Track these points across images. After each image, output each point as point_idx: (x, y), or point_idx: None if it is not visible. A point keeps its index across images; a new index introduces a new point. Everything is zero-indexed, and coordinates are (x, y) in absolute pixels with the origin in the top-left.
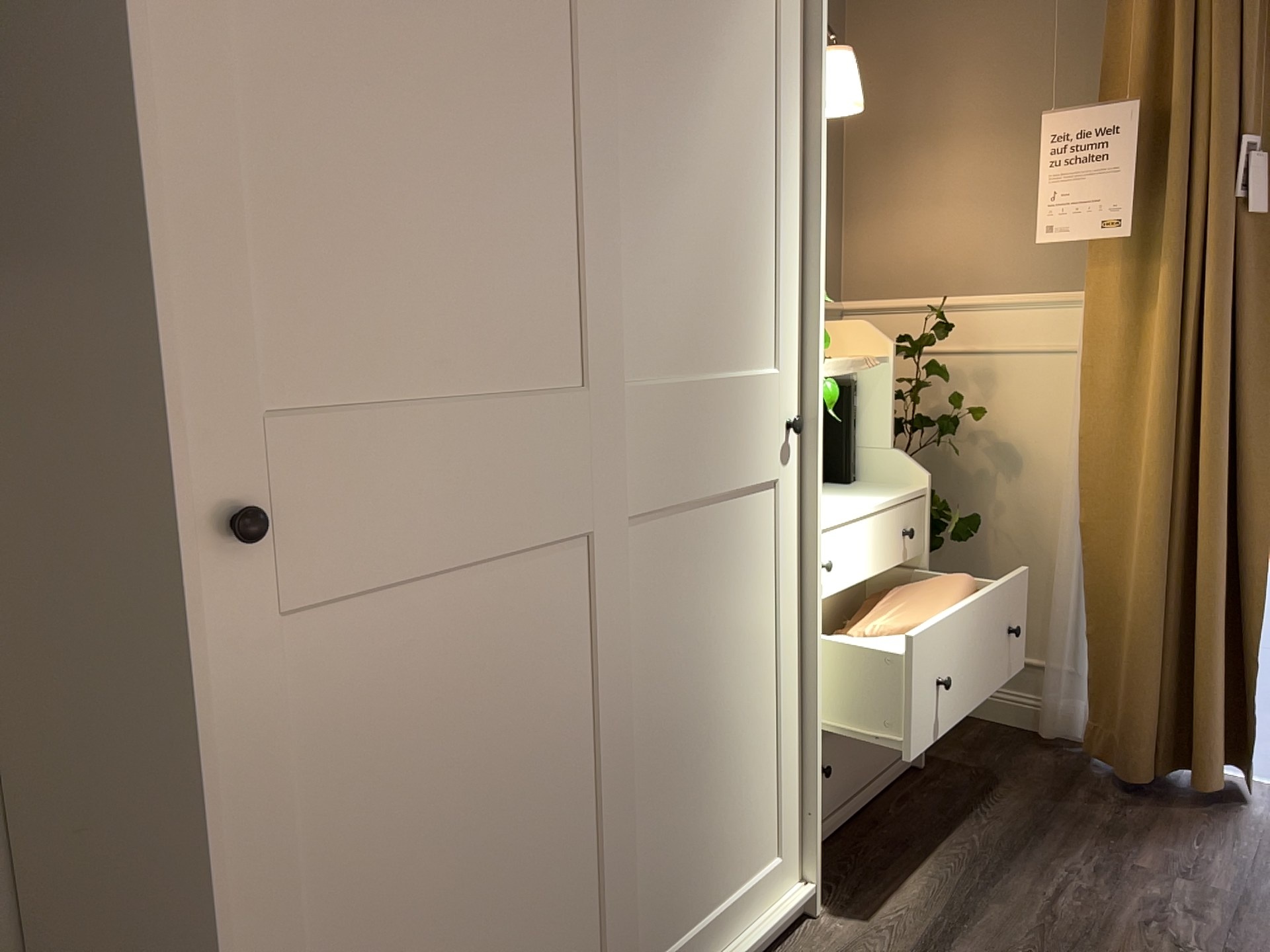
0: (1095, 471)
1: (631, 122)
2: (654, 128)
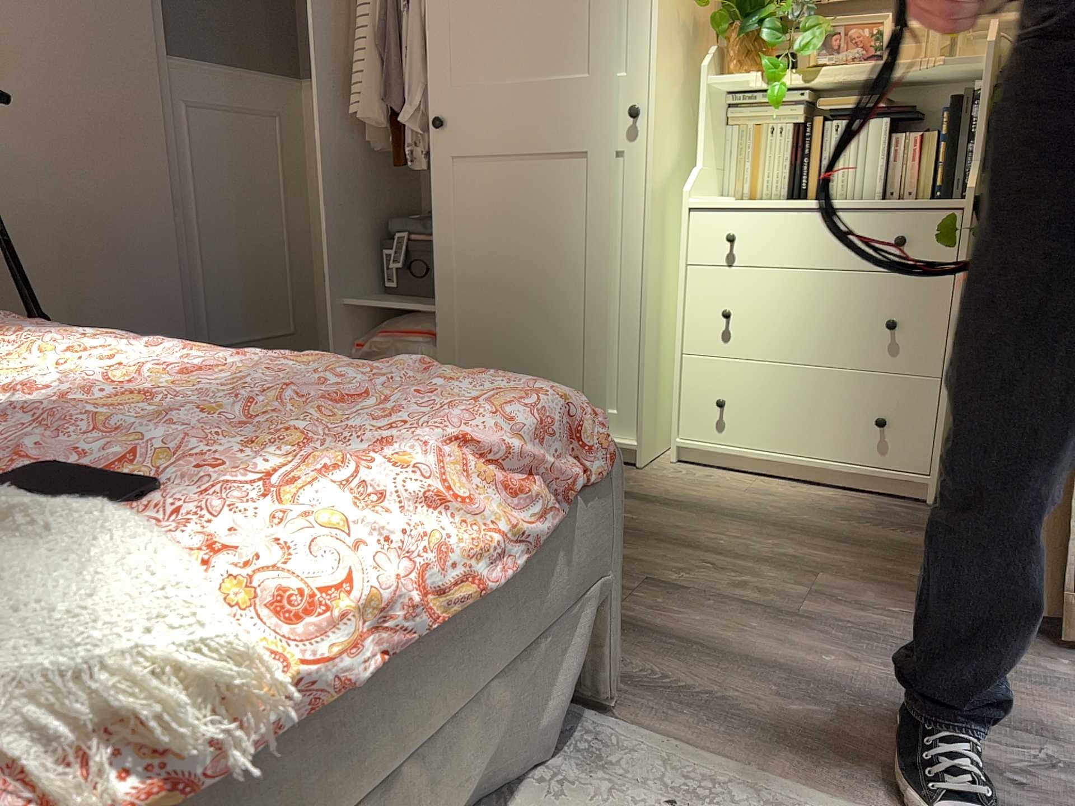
0: None
1: None
2: None
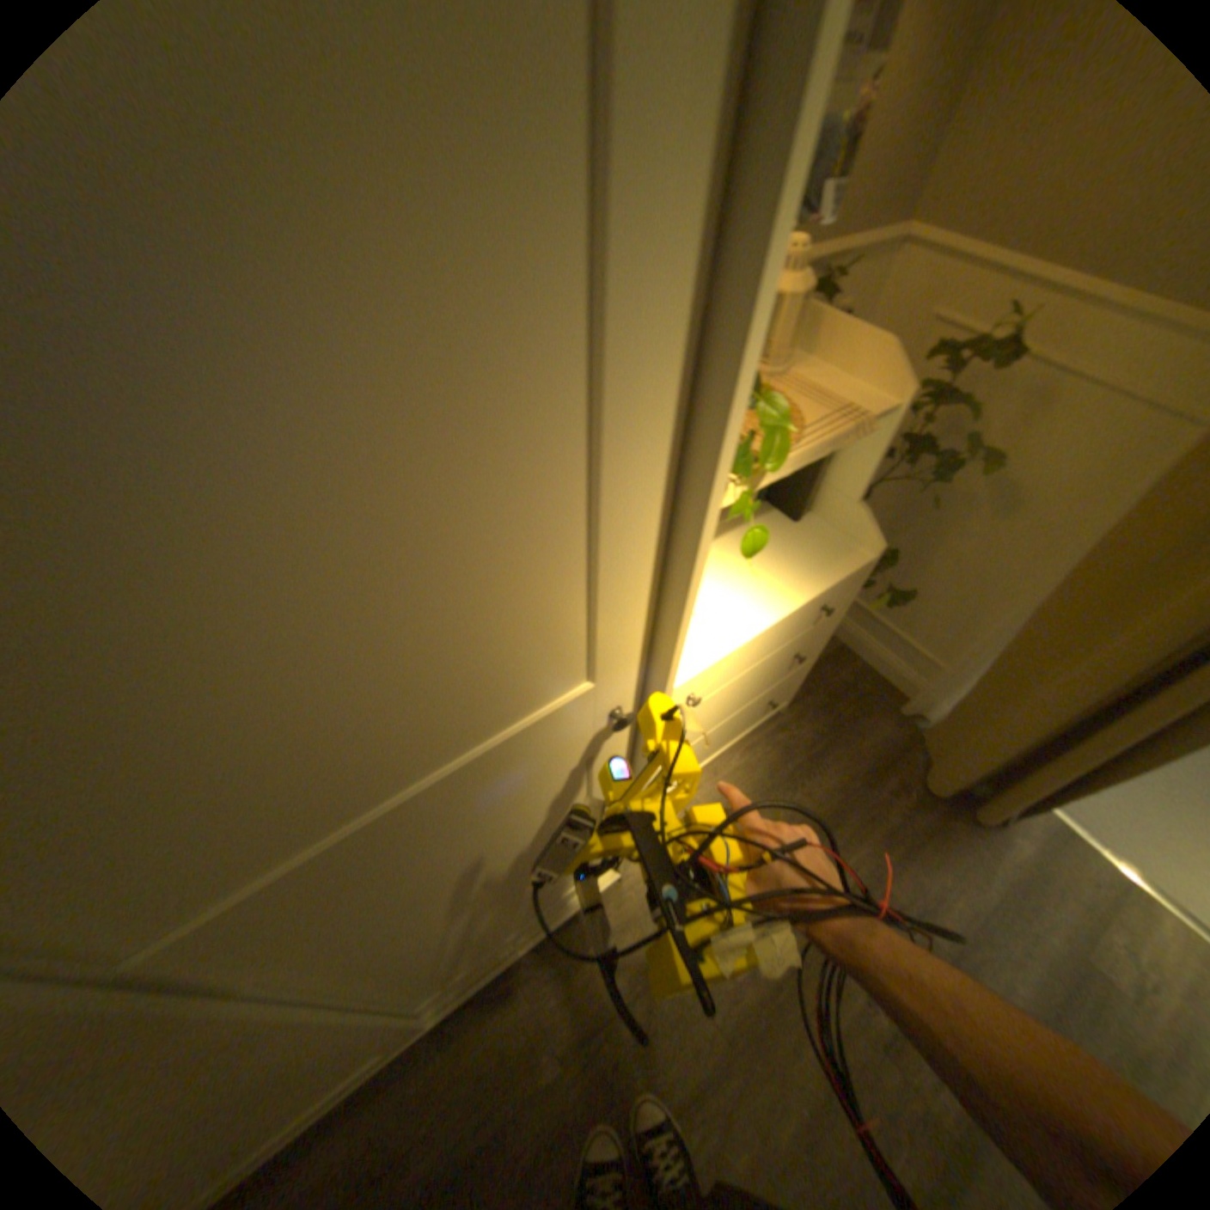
0: (1089, 570)
1: None
2: None
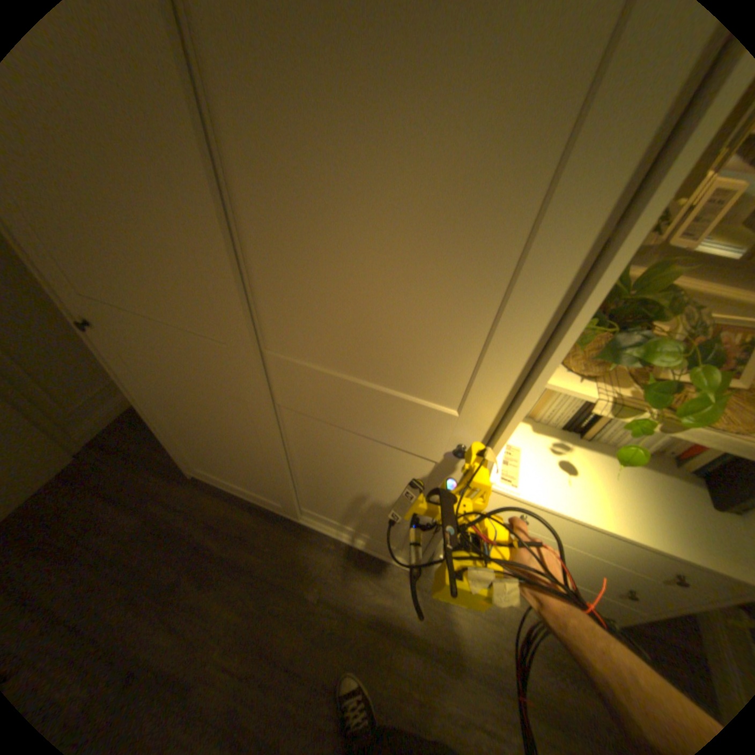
0: None
1: (257, 174)
2: (288, 181)
